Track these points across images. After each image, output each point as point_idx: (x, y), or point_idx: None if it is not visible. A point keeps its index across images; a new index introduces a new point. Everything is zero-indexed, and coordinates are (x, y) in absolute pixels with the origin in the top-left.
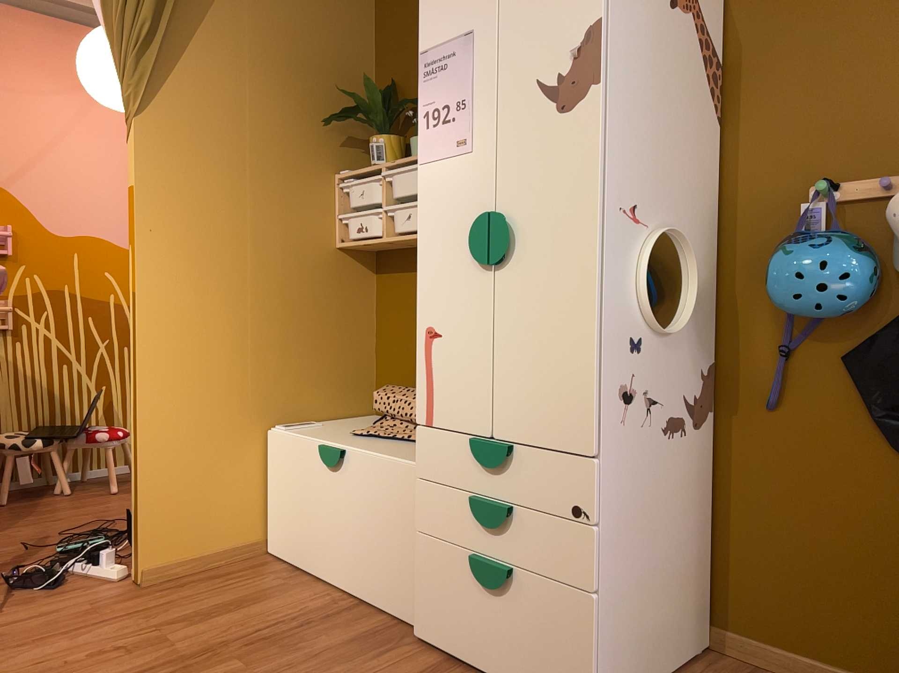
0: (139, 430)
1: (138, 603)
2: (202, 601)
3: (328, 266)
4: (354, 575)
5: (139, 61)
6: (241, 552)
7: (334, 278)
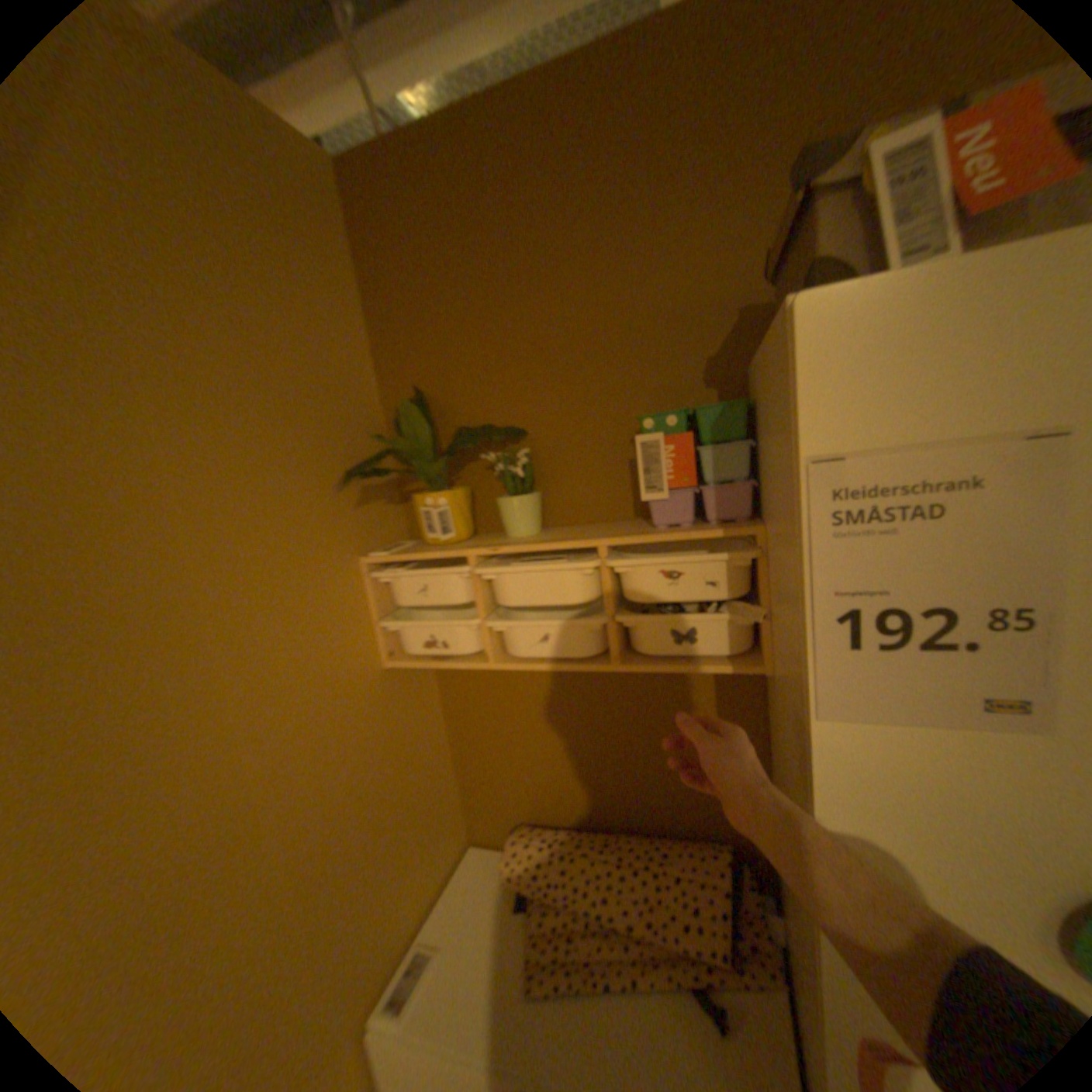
0: None
1: None
2: None
3: (382, 701)
4: None
5: None
6: None
7: (393, 712)
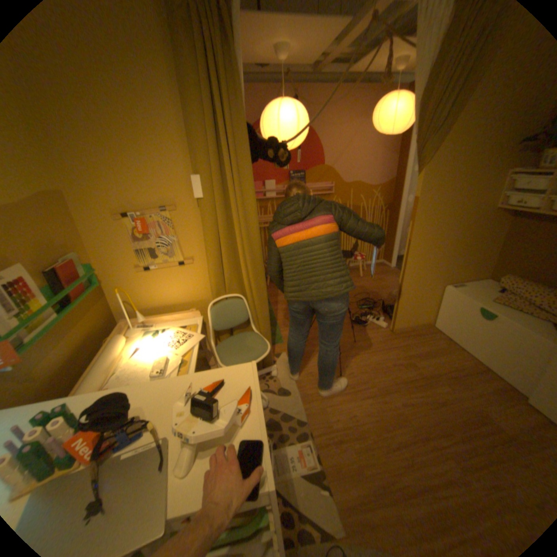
0: (402, 288)
1: (397, 342)
2: (420, 348)
3: (490, 216)
4: (488, 359)
5: (431, 138)
6: (426, 326)
7: (491, 222)
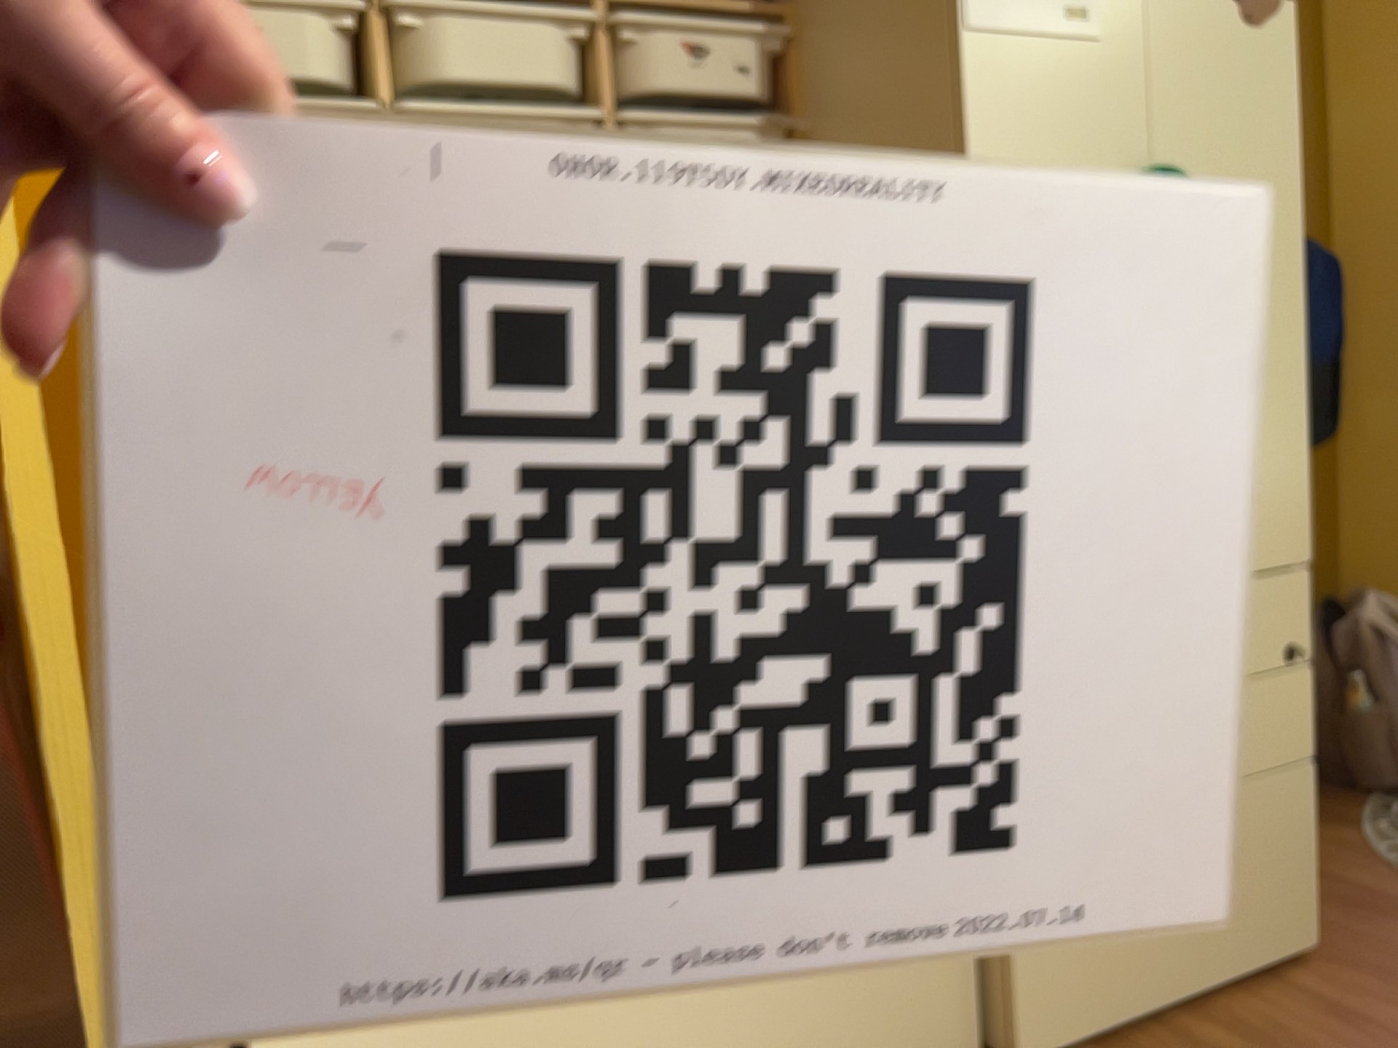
0: None
1: None
2: None
3: None
4: None
5: None
6: None
7: None
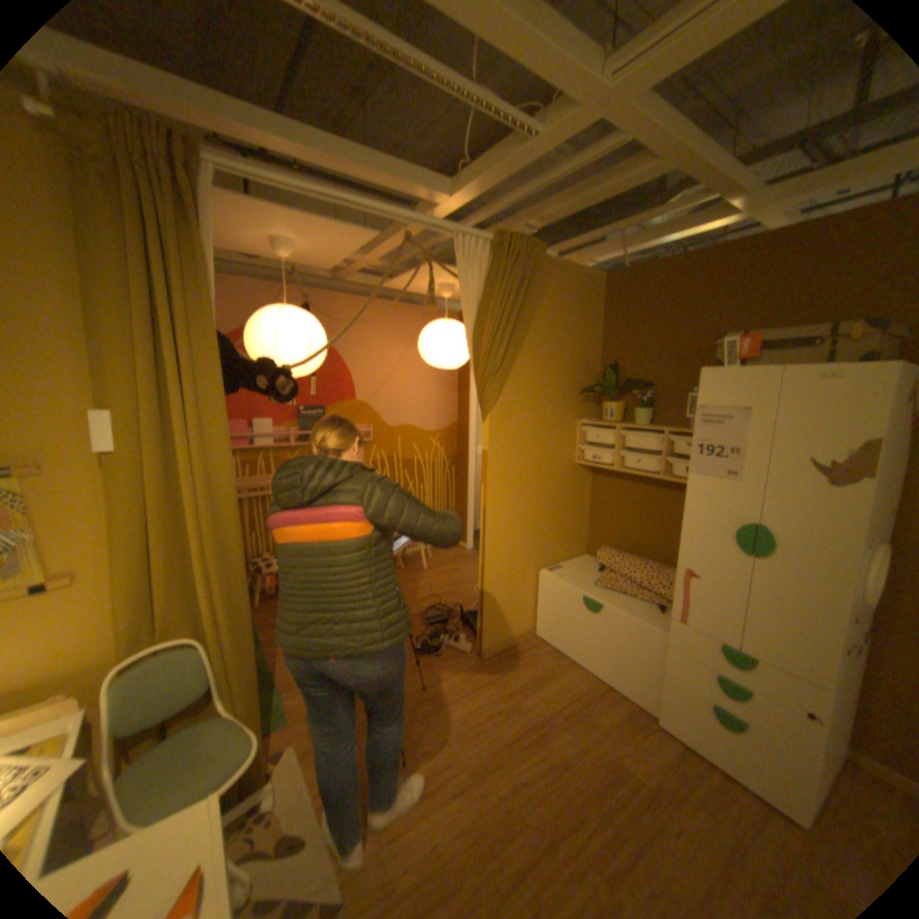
0: (484, 582)
1: (489, 674)
2: (522, 677)
3: (570, 475)
4: (606, 672)
5: (491, 380)
6: (525, 637)
7: (572, 481)
